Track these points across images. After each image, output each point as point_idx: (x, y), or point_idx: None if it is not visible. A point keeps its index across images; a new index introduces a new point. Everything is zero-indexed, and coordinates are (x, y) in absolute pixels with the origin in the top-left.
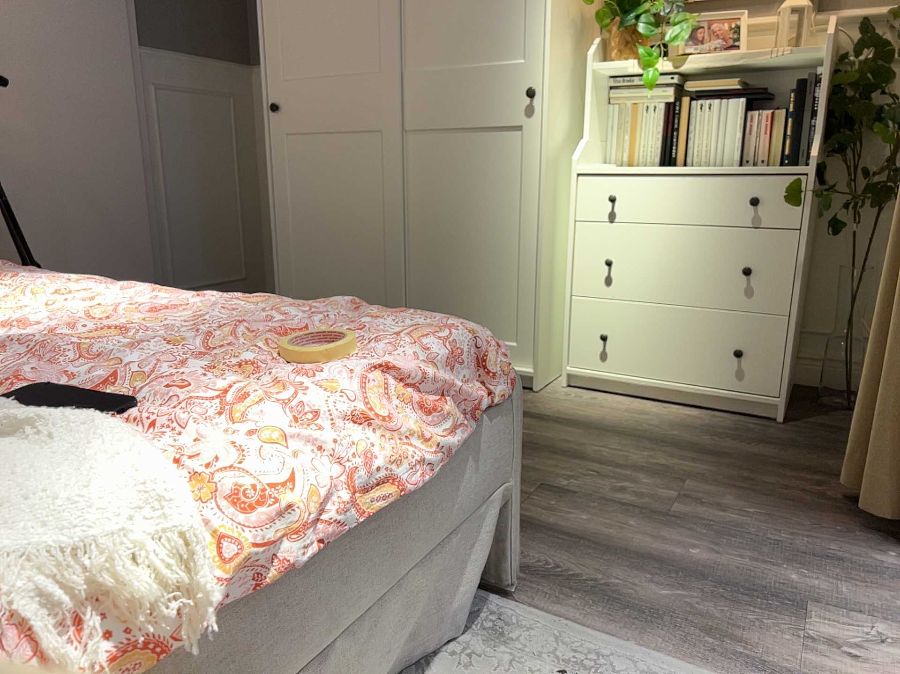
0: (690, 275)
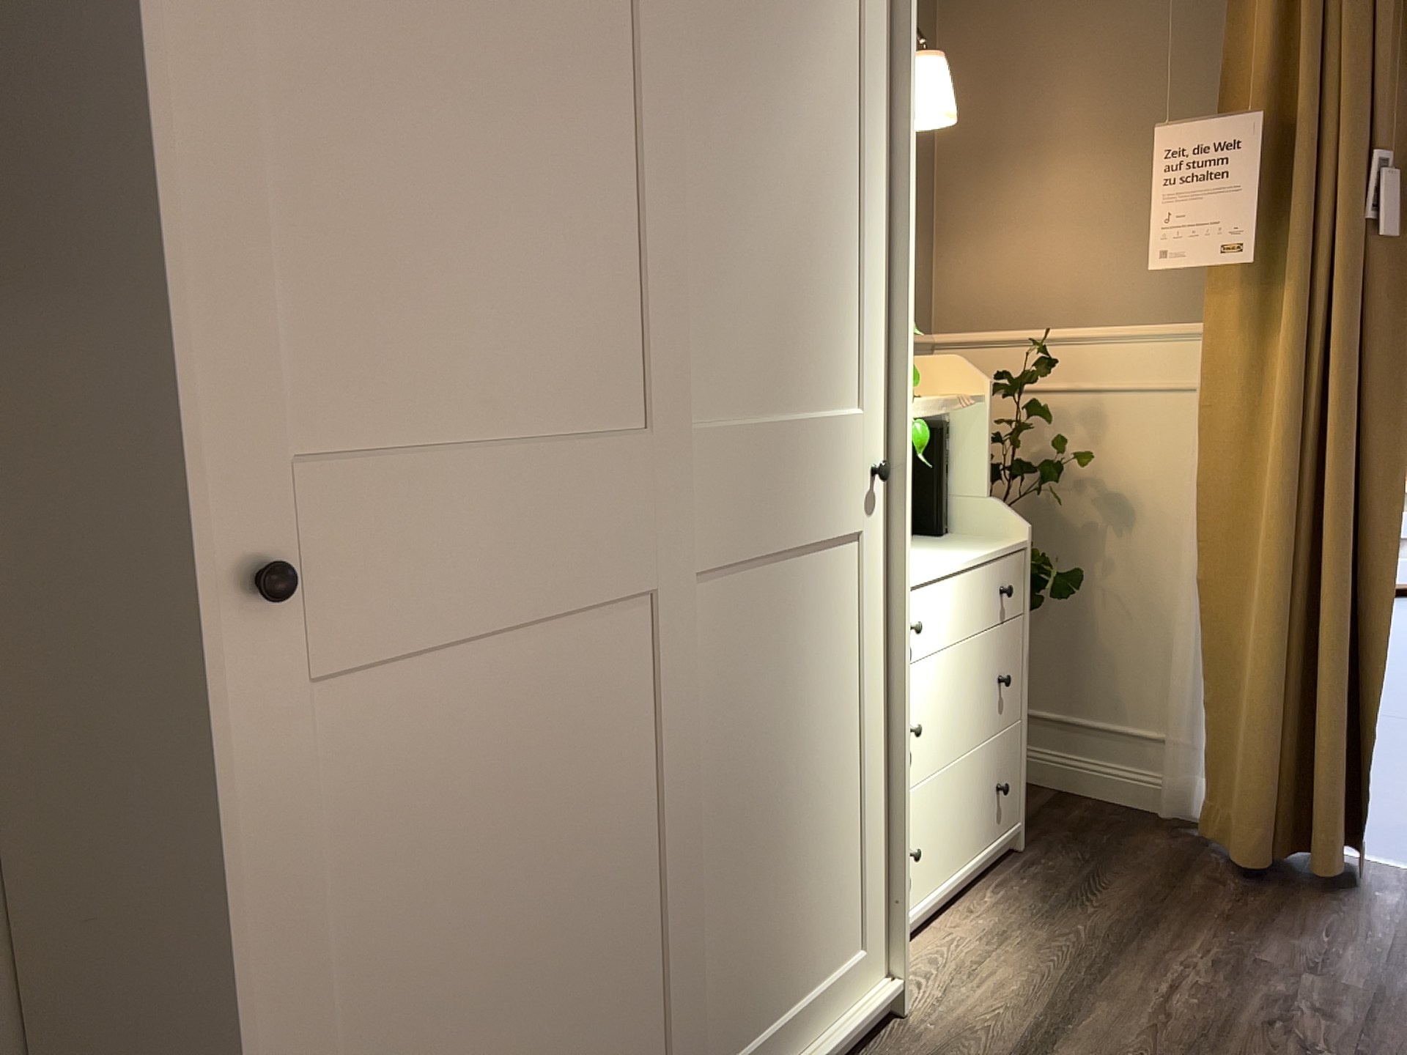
0: (969, 709)
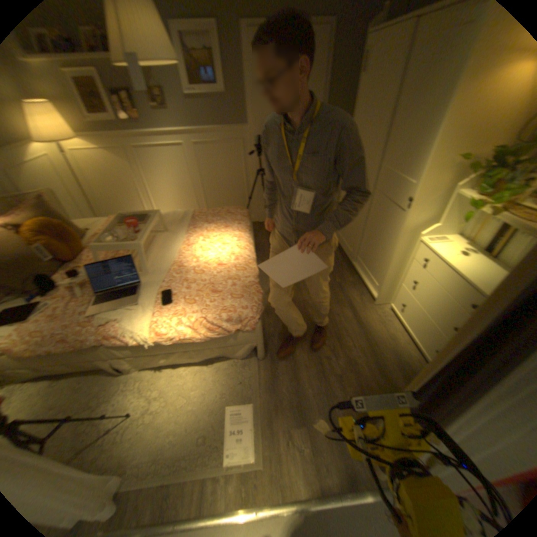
0: (439, 311)
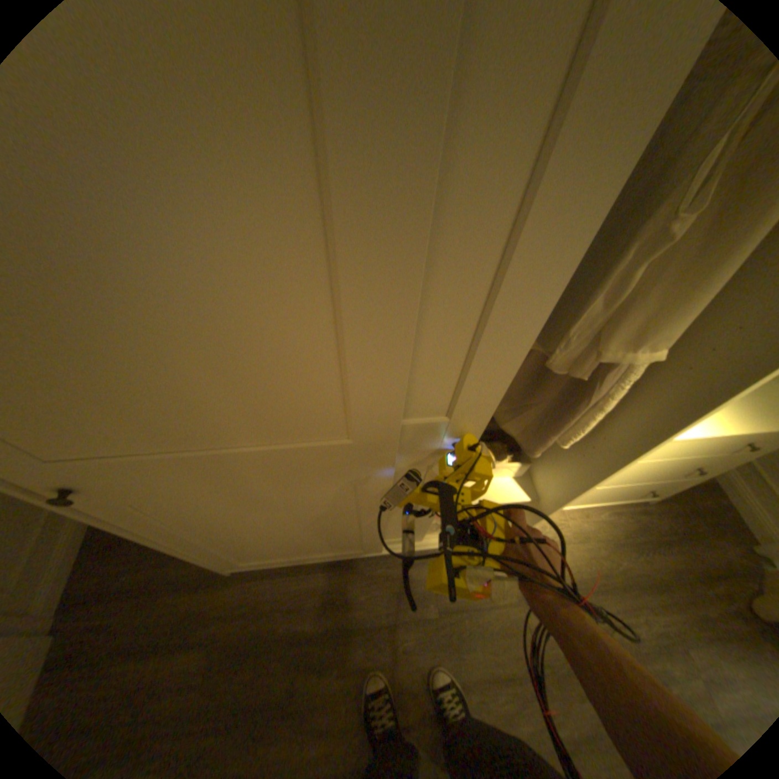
0: (653, 475)
